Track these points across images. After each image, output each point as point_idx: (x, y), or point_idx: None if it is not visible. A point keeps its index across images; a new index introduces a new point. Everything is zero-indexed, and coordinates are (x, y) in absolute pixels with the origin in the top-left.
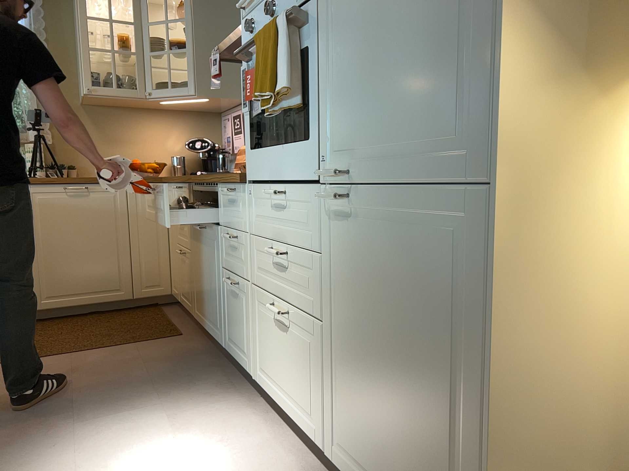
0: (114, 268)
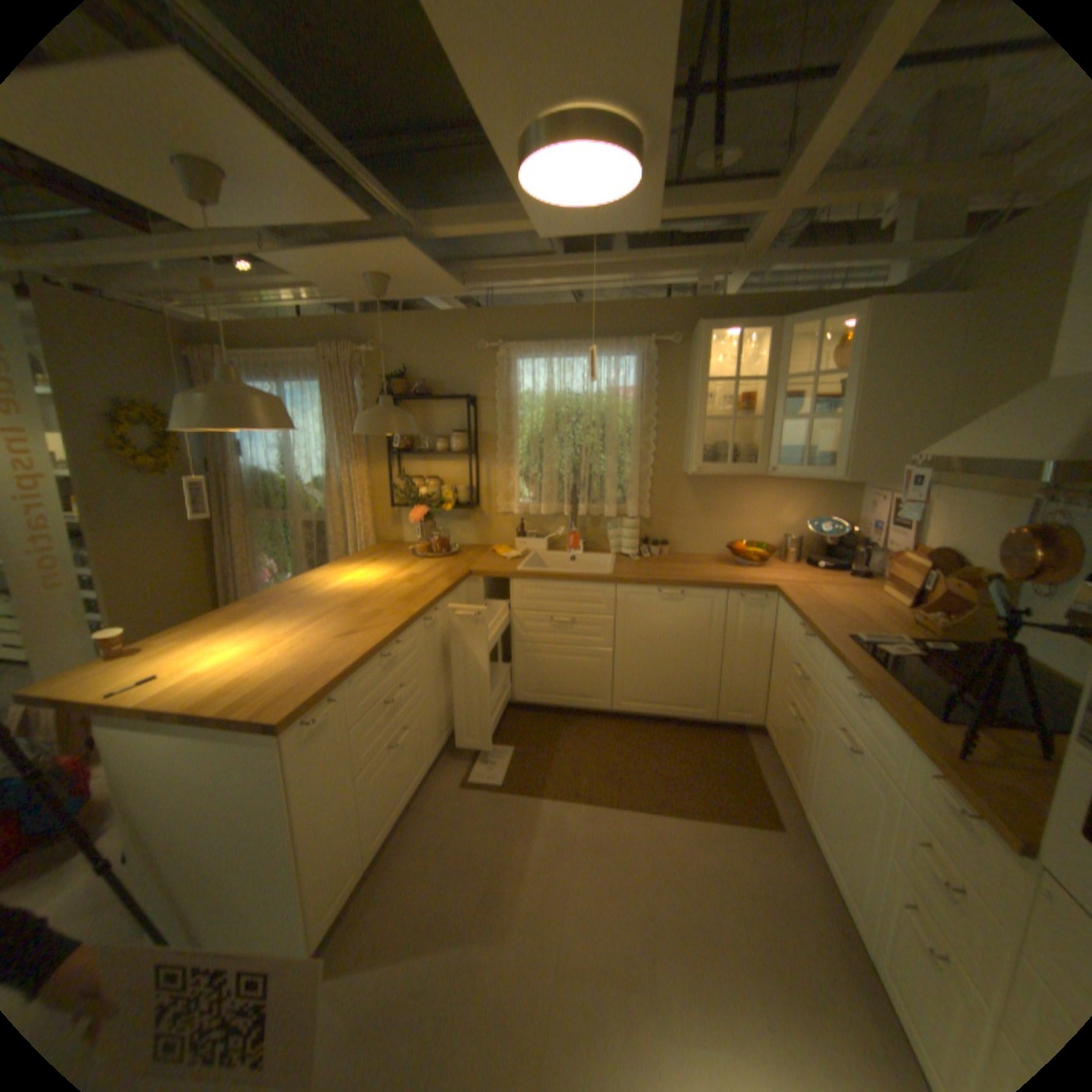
0: (699, 684)
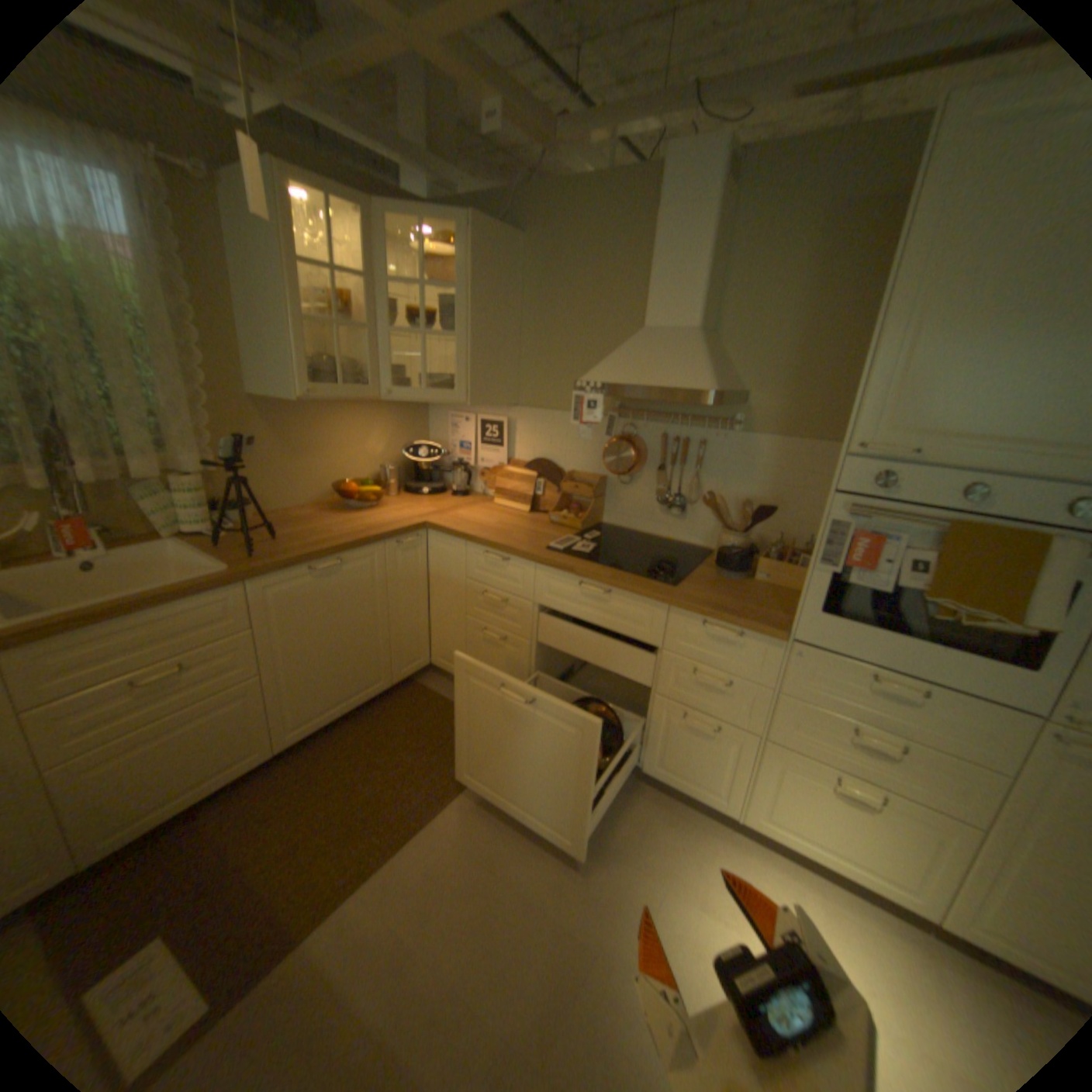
0: (372, 659)
